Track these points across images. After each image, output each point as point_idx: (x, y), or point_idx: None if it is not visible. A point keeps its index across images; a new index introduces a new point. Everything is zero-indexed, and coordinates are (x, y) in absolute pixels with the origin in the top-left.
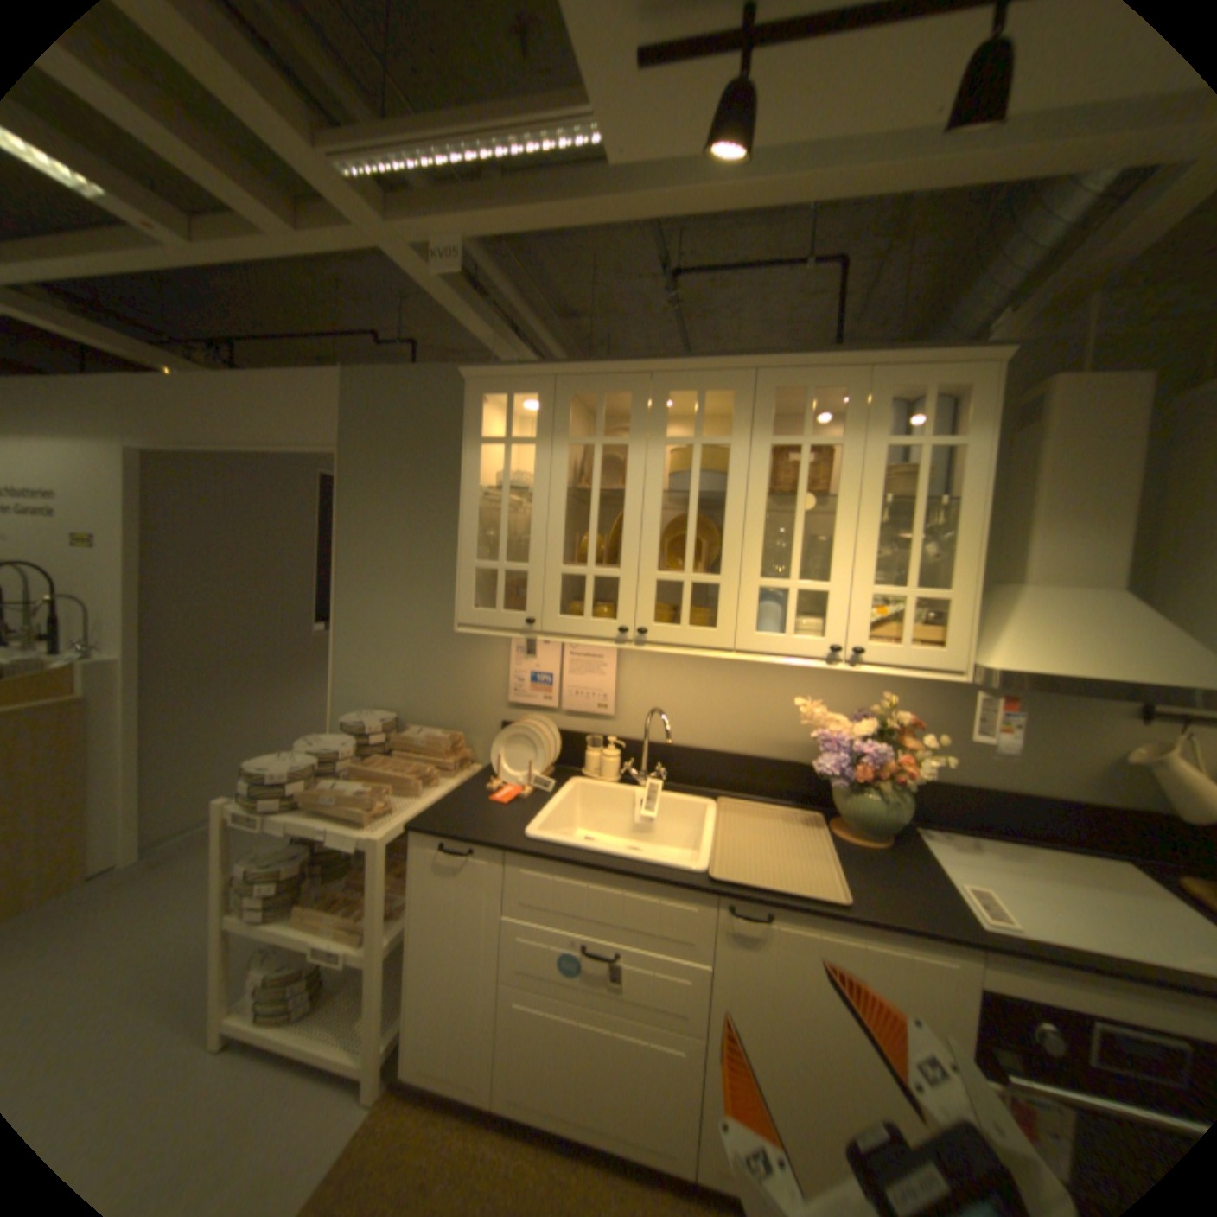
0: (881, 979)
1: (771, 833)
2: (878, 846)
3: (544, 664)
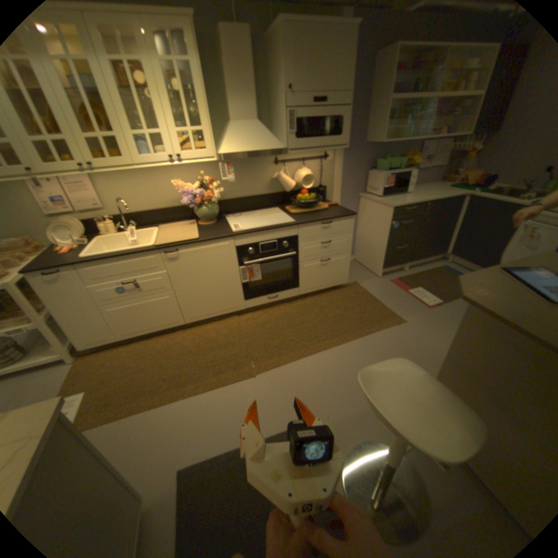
0: (212, 254)
1: (178, 230)
2: (212, 223)
3: (55, 192)
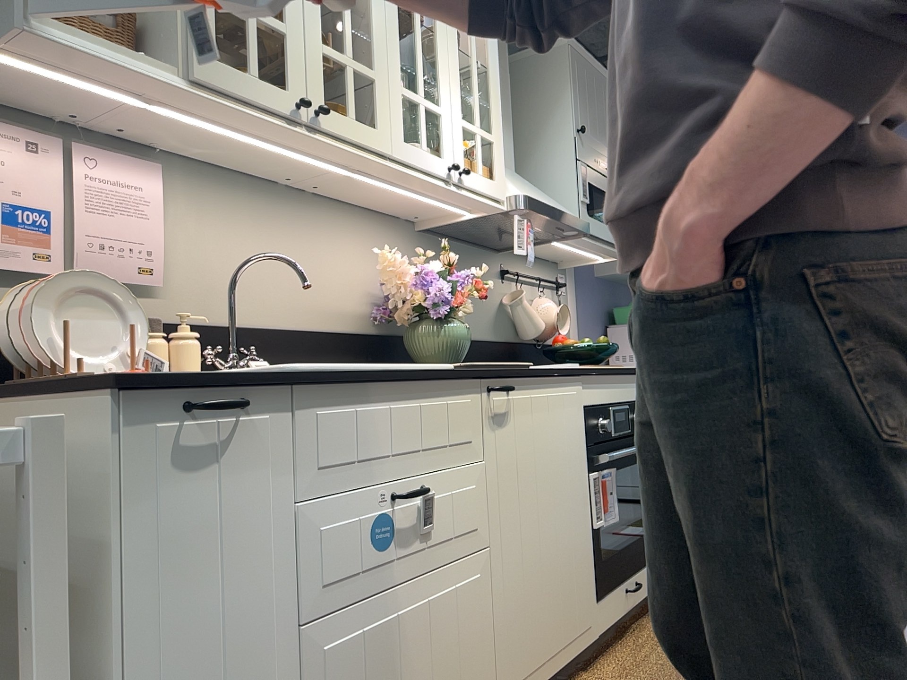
0: (556, 418)
1: None
2: None
3: (28, 191)
